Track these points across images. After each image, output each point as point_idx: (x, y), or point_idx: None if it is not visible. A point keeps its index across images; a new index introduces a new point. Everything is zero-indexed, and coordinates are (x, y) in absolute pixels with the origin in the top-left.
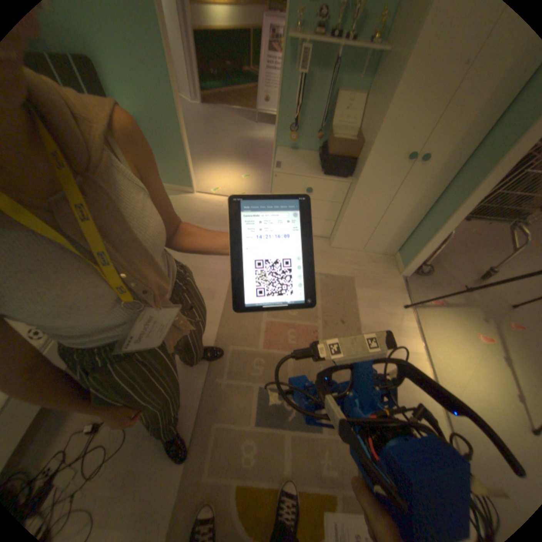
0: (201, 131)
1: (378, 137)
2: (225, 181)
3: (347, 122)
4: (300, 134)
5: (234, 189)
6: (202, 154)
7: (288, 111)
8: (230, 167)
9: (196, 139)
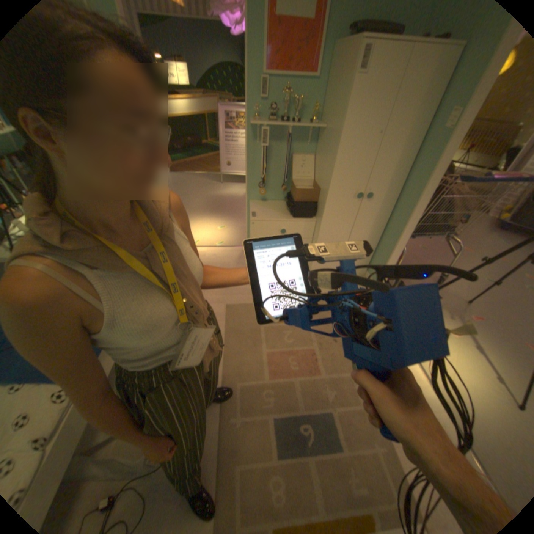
0: None
1: (330, 185)
2: (204, 234)
3: (303, 176)
4: (267, 189)
5: (213, 239)
6: None
7: (255, 173)
8: (206, 221)
9: None
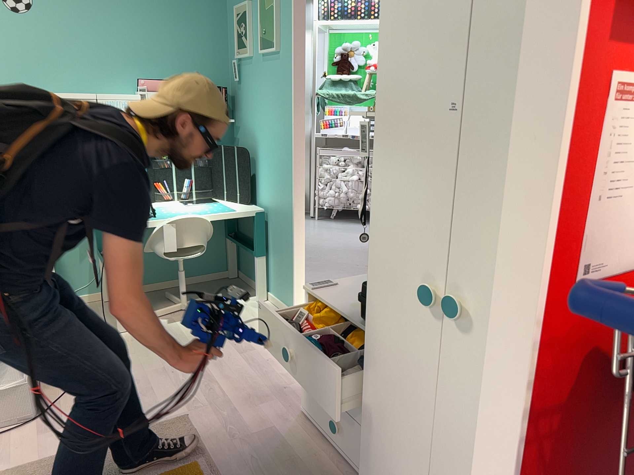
0: None
1: (372, 239)
2: None
3: None
4: None
5: None
6: None
7: None
8: None
9: None
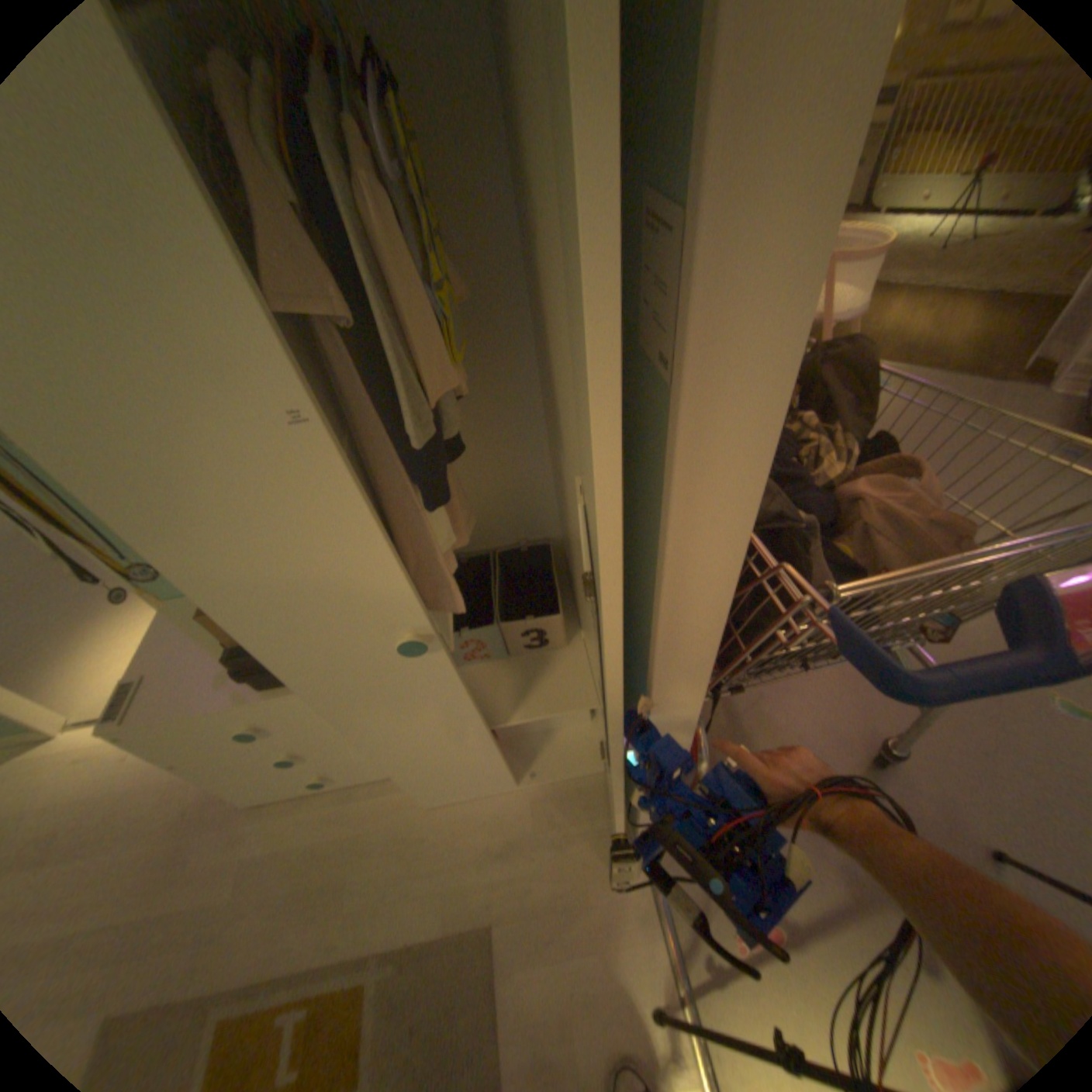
0: None
1: (250, 646)
2: None
3: None
4: None
5: None
6: None
7: None
8: None
9: None
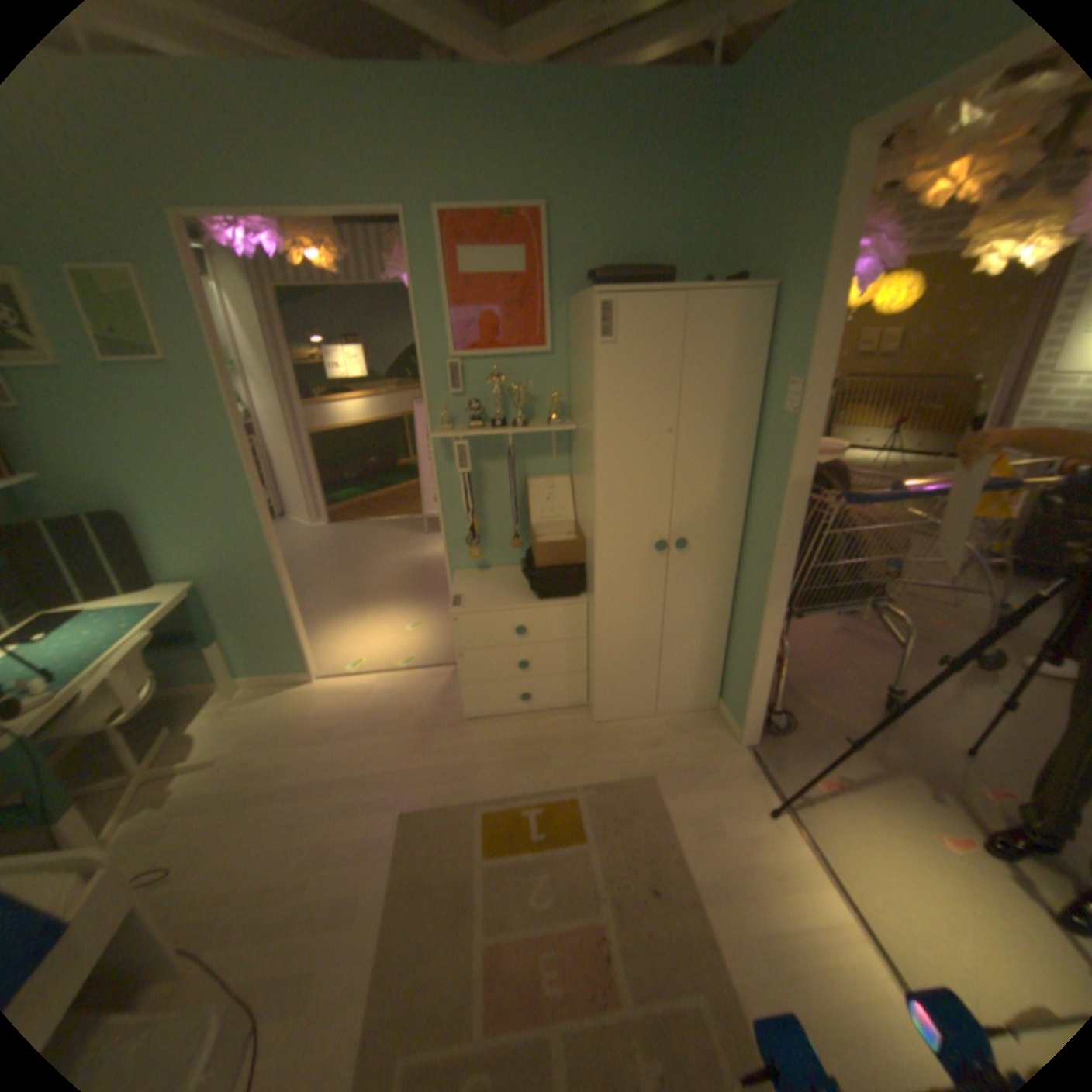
0: (330, 566)
1: (597, 532)
2: (377, 643)
3: (553, 516)
4: (488, 545)
5: (395, 654)
6: (331, 604)
7: (460, 519)
8: (384, 616)
9: (321, 581)
